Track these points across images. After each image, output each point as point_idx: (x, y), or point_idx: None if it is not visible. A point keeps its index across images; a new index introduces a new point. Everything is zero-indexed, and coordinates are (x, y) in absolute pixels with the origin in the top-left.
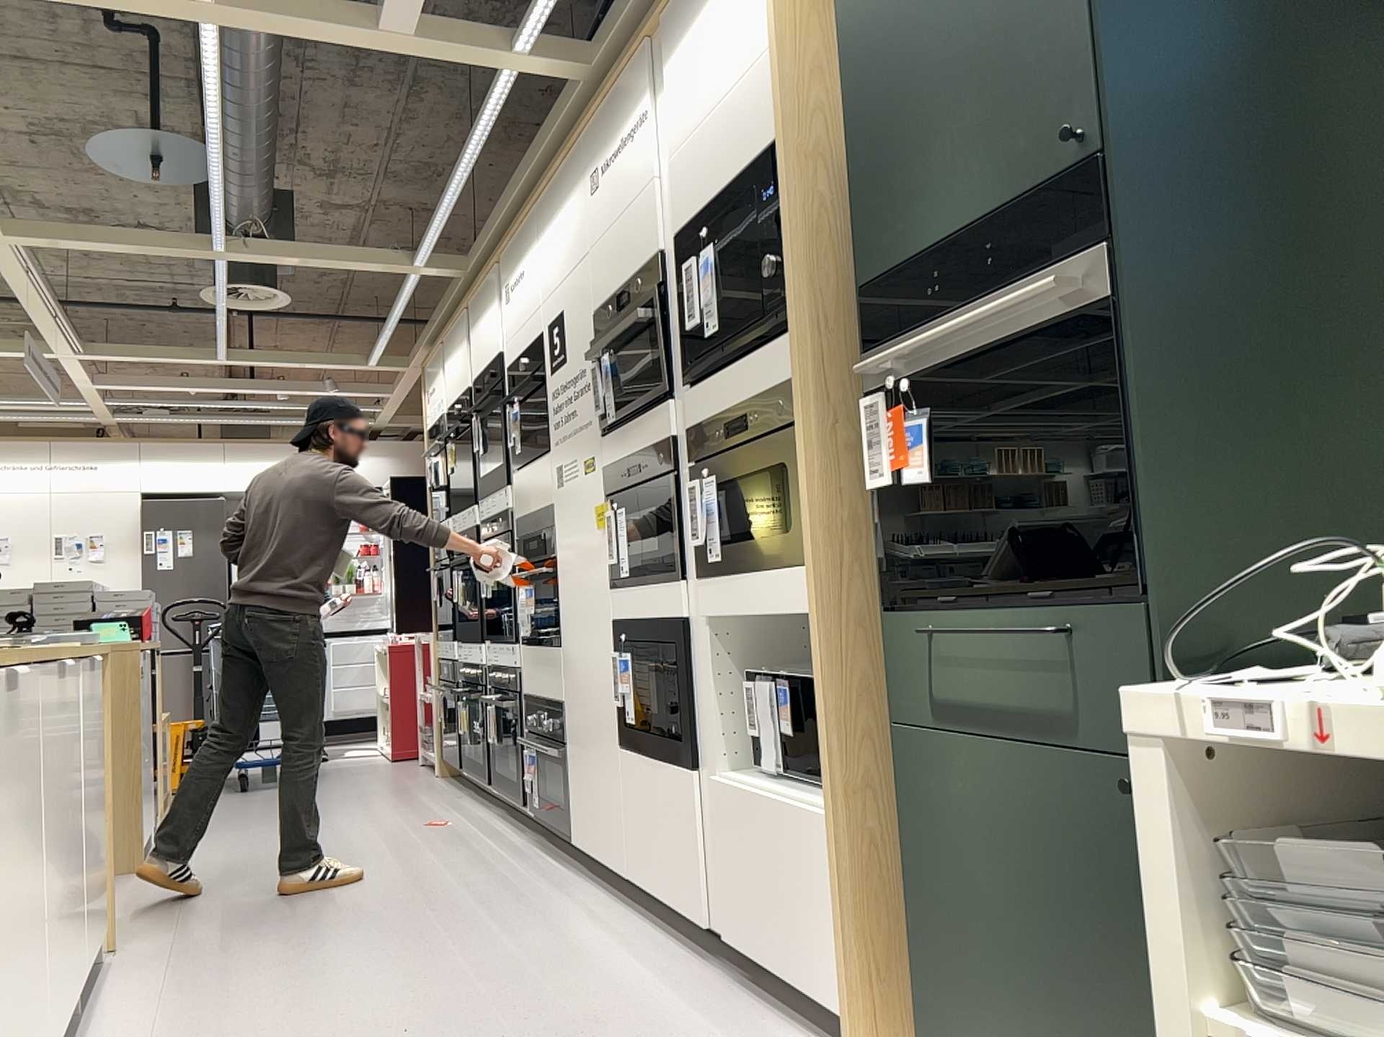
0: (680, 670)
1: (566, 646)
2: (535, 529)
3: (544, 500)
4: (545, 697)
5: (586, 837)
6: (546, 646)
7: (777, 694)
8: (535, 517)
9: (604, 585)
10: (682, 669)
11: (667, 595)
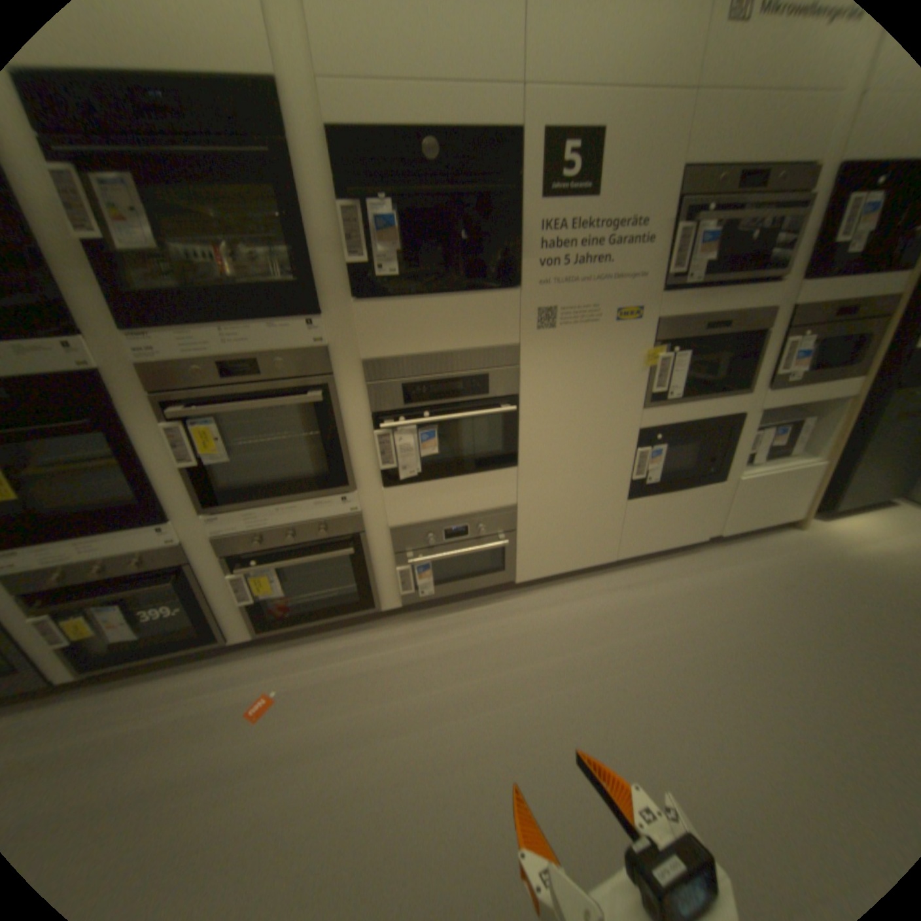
0: (729, 440)
1: (531, 463)
2: (449, 371)
3: (490, 341)
4: (465, 513)
5: (549, 568)
6: (475, 473)
7: (784, 432)
8: (456, 359)
9: (632, 407)
10: (731, 439)
11: (728, 403)
